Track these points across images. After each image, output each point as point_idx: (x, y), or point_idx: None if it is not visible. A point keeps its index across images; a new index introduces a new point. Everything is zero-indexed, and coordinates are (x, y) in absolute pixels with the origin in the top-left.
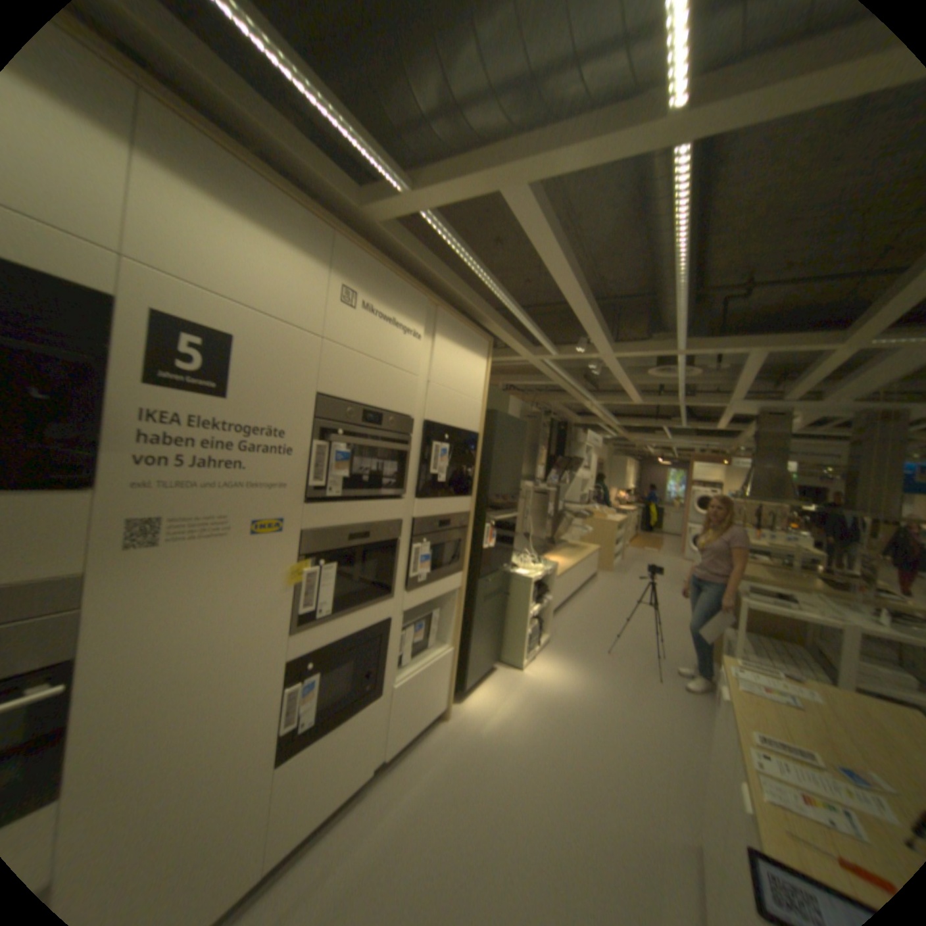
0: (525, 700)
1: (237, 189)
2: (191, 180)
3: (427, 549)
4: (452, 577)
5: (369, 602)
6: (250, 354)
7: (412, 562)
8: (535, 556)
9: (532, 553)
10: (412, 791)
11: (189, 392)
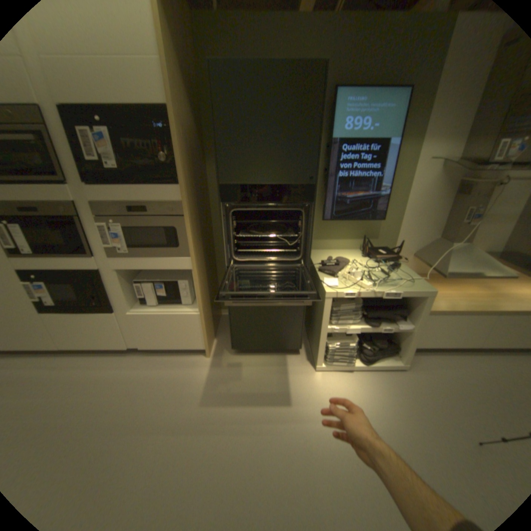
0: (274, 390)
1: None
2: None
3: (117, 228)
4: (173, 258)
5: (65, 254)
6: None
7: (98, 235)
8: (405, 271)
9: (409, 267)
10: (135, 372)
11: None
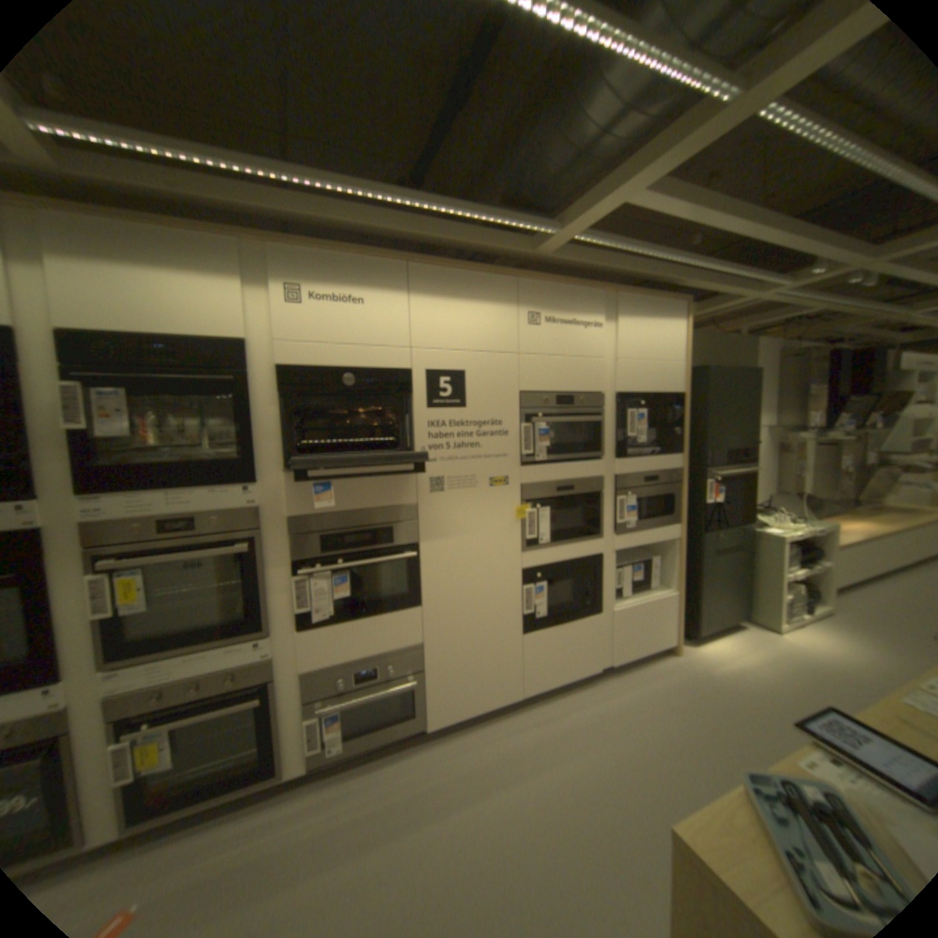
0: (777, 659)
1: (453, 285)
2: (431, 293)
3: (633, 500)
4: (668, 527)
5: (580, 538)
6: (473, 378)
7: (617, 510)
8: (803, 516)
9: (801, 513)
10: (636, 693)
11: (445, 408)
